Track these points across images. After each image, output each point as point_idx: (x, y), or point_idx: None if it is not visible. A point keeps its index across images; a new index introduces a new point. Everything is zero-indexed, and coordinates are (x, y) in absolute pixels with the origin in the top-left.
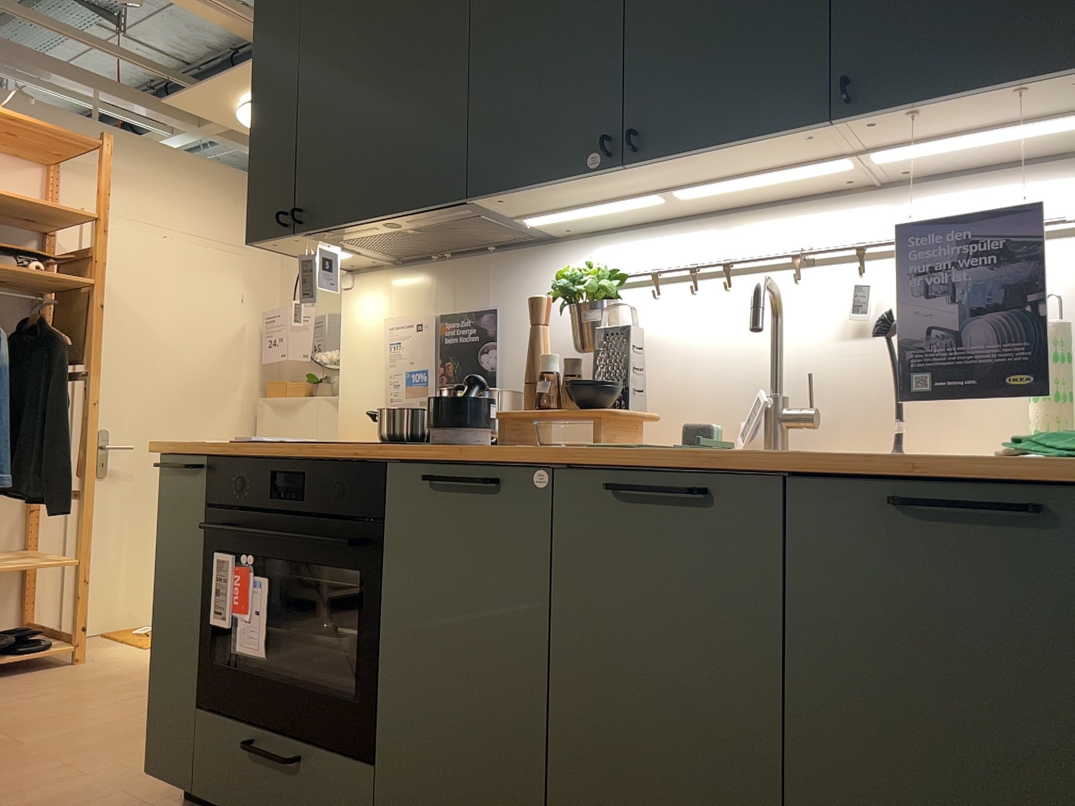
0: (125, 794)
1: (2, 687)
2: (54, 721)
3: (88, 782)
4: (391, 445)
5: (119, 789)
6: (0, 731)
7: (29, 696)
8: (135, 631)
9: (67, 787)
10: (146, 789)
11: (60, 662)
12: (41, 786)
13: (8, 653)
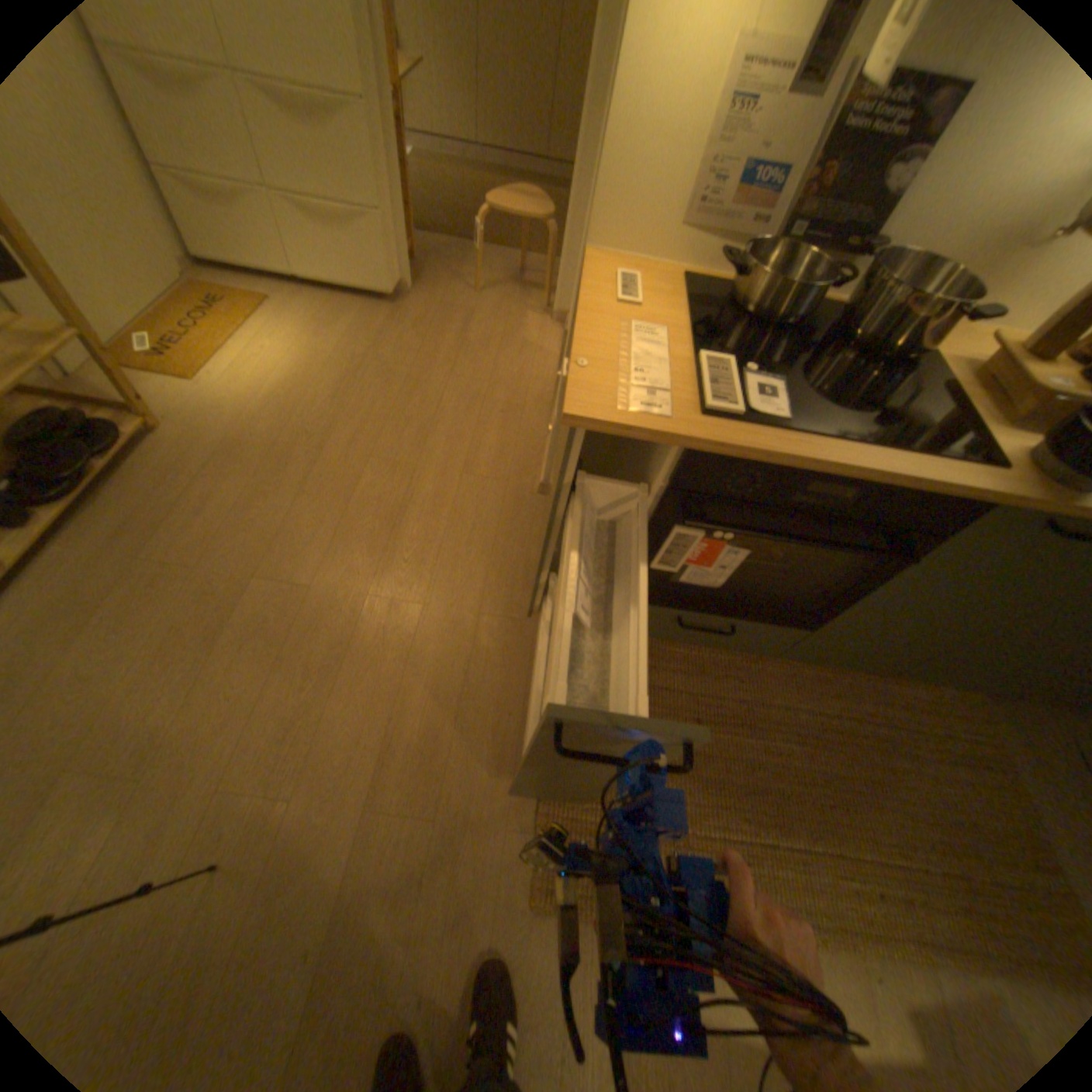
0: (485, 615)
1: (134, 501)
2: (284, 541)
3: (437, 613)
4: (998, 471)
5: (471, 610)
6: (255, 576)
7: (195, 509)
8: (131, 349)
9: (430, 626)
10: (491, 603)
11: (131, 434)
12: (409, 634)
13: (85, 459)
